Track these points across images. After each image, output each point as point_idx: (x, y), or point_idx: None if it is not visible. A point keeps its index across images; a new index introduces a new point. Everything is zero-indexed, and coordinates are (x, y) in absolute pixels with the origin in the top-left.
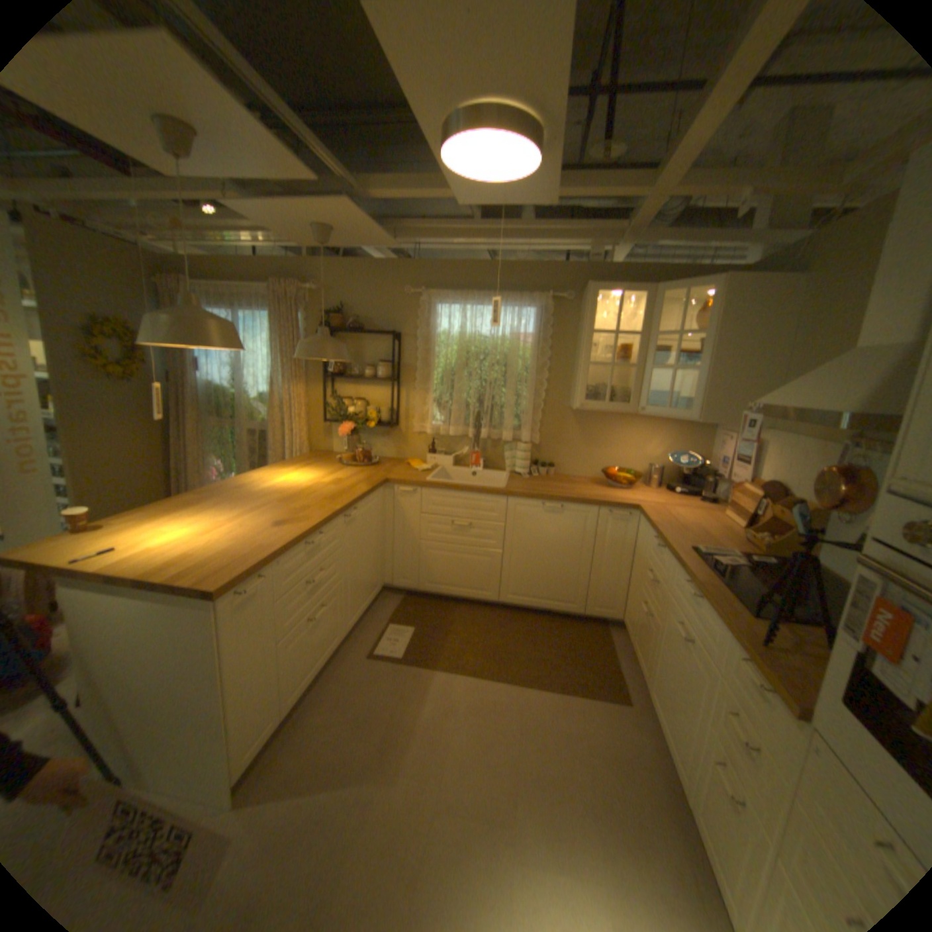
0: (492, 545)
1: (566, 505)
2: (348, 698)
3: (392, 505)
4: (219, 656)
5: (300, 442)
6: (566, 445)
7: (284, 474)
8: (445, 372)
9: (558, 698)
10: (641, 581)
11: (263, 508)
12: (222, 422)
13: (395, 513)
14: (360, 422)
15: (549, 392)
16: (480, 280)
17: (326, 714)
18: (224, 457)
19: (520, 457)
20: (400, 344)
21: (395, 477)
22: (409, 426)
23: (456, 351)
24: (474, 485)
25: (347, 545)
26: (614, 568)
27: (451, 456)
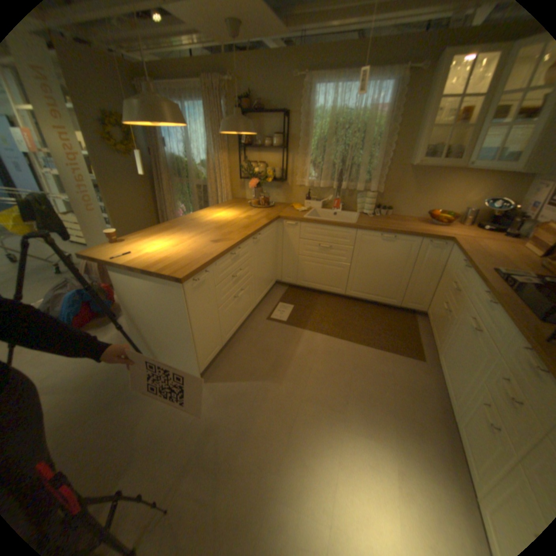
0: (344, 260)
1: (398, 236)
2: (256, 338)
3: (282, 233)
4: (188, 312)
5: (227, 192)
6: (403, 193)
7: (218, 212)
8: (319, 139)
9: (378, 352)
10: (446, 288)
11: (206, 232)
12: (182, 180)
13: (284, 238)
14: (262, 178)
15: (396, 152)
16: (351, 58)
17: (245, 345)
18: (185, 202)
19: (368, 202)
20: (289, 119)
21: (284, 215)
22: (294, 180)
23: (328, 122)
24: (335, 221)
25: (255, 256)
26: (426, 279)
27: (320, 201)
